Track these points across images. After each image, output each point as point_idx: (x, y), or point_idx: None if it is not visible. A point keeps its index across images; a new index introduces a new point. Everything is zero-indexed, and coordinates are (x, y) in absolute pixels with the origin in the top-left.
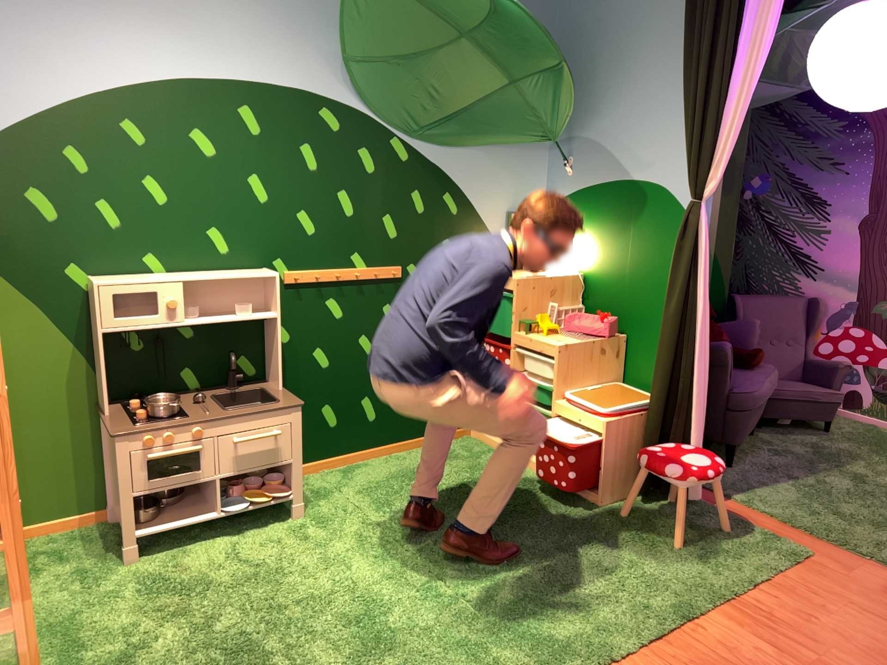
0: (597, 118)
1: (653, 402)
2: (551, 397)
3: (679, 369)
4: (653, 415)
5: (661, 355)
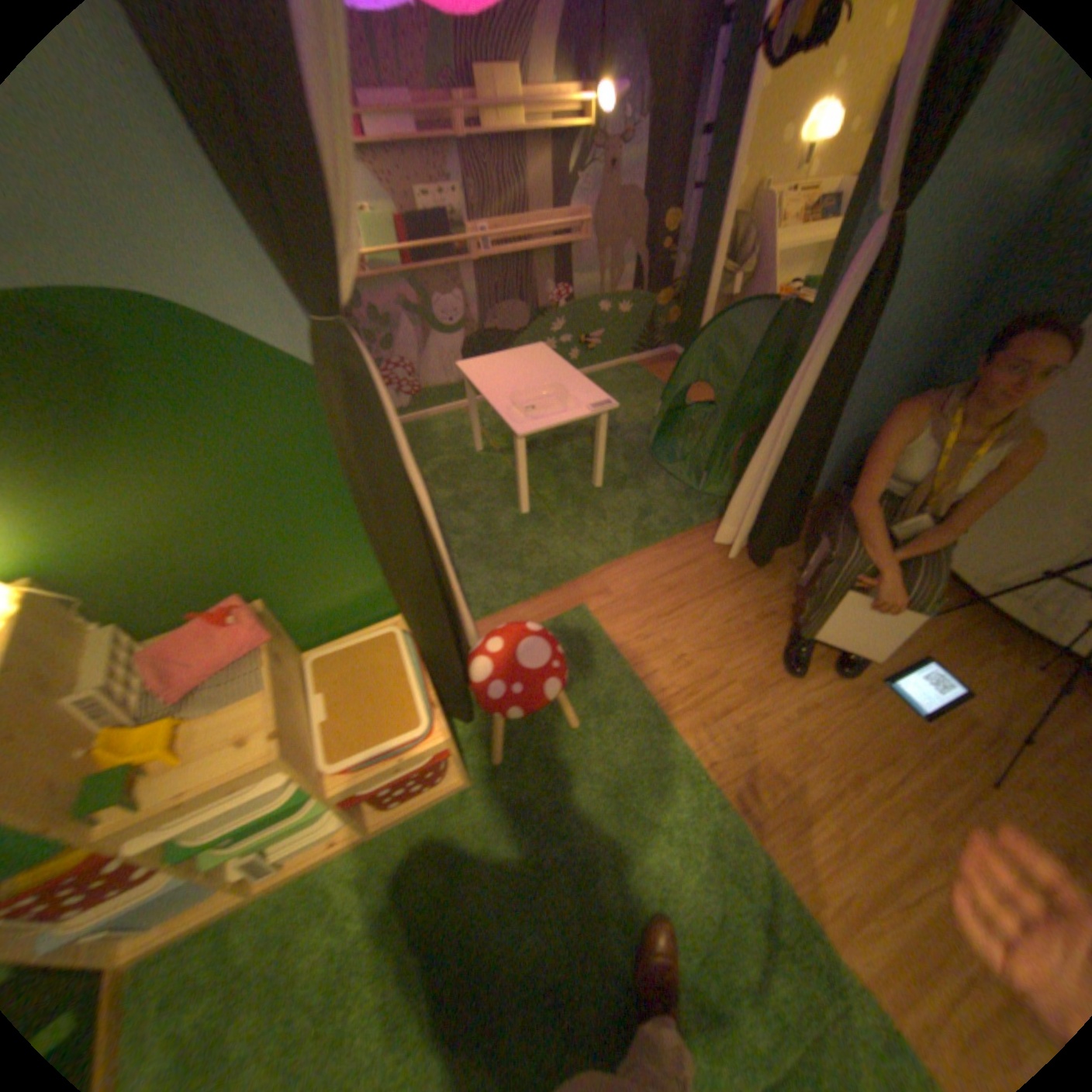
0: None
1: (433, 646)
2: (301, 799)
3: (441, 589)
4: (443, 659)
5: (418, 597)
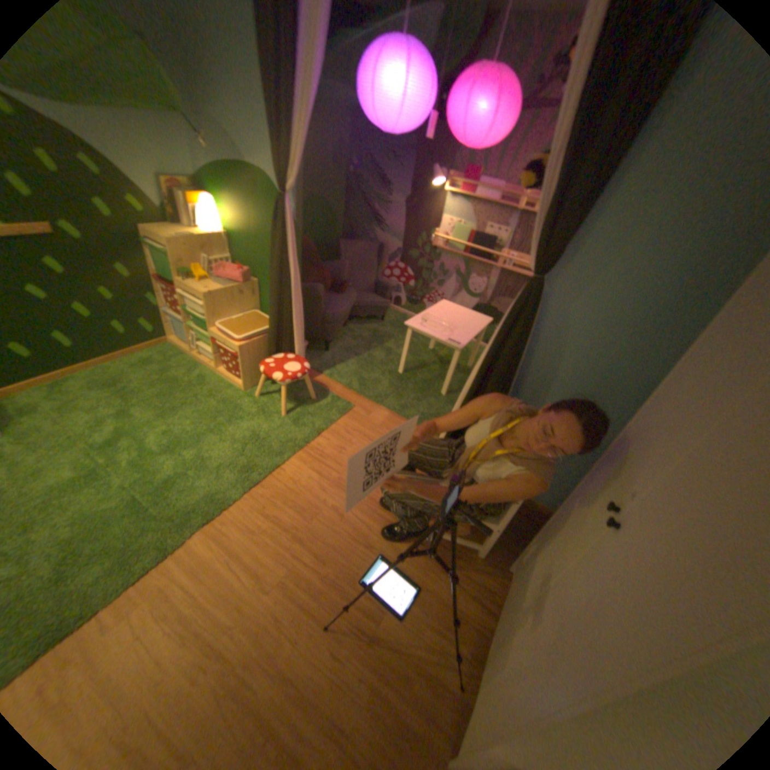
0: (214, 99)
1: (270, 331)
2: (207, 326)
3: (283, 312)
4: (270, 339)
5: (271, 303)
